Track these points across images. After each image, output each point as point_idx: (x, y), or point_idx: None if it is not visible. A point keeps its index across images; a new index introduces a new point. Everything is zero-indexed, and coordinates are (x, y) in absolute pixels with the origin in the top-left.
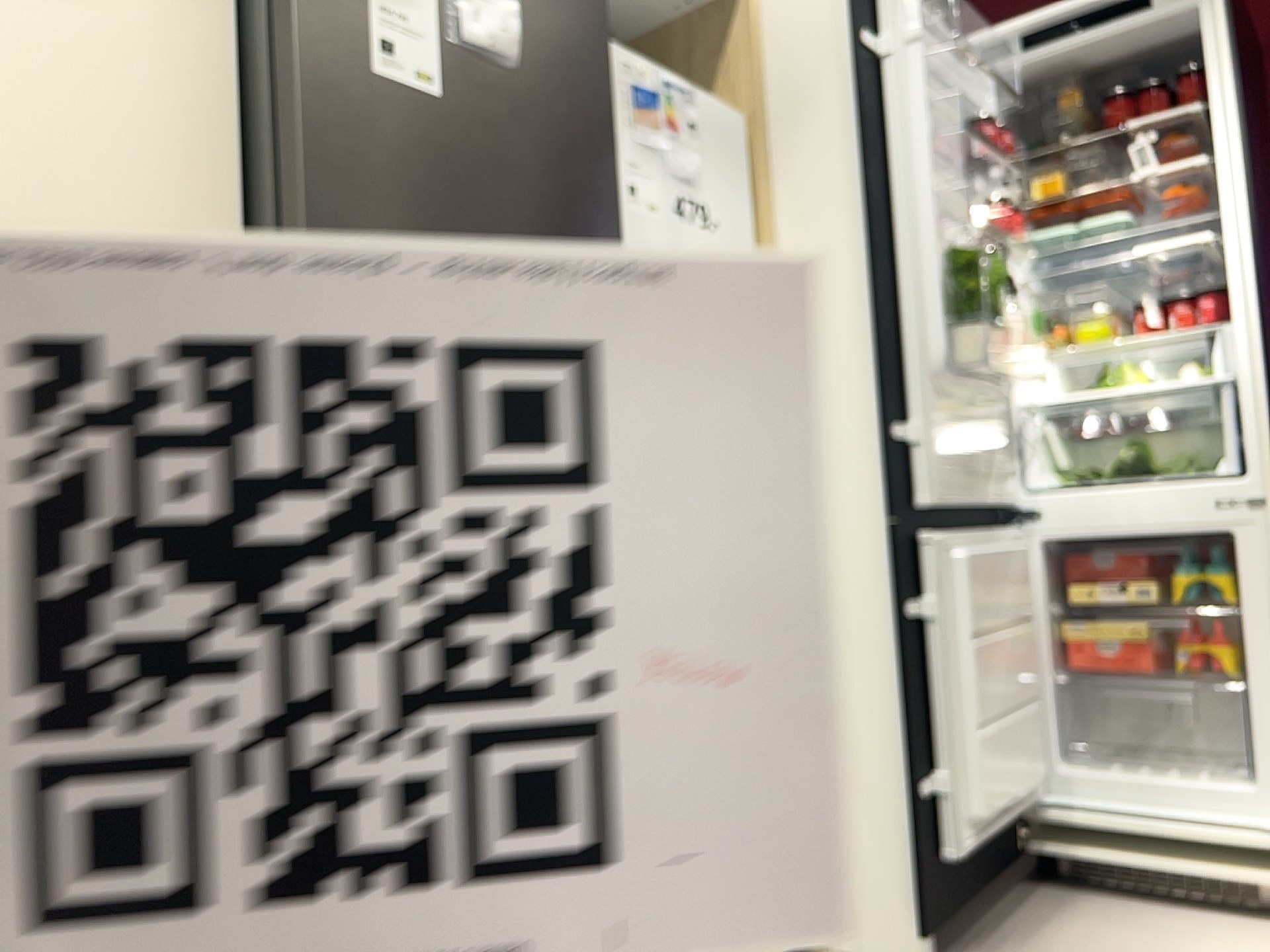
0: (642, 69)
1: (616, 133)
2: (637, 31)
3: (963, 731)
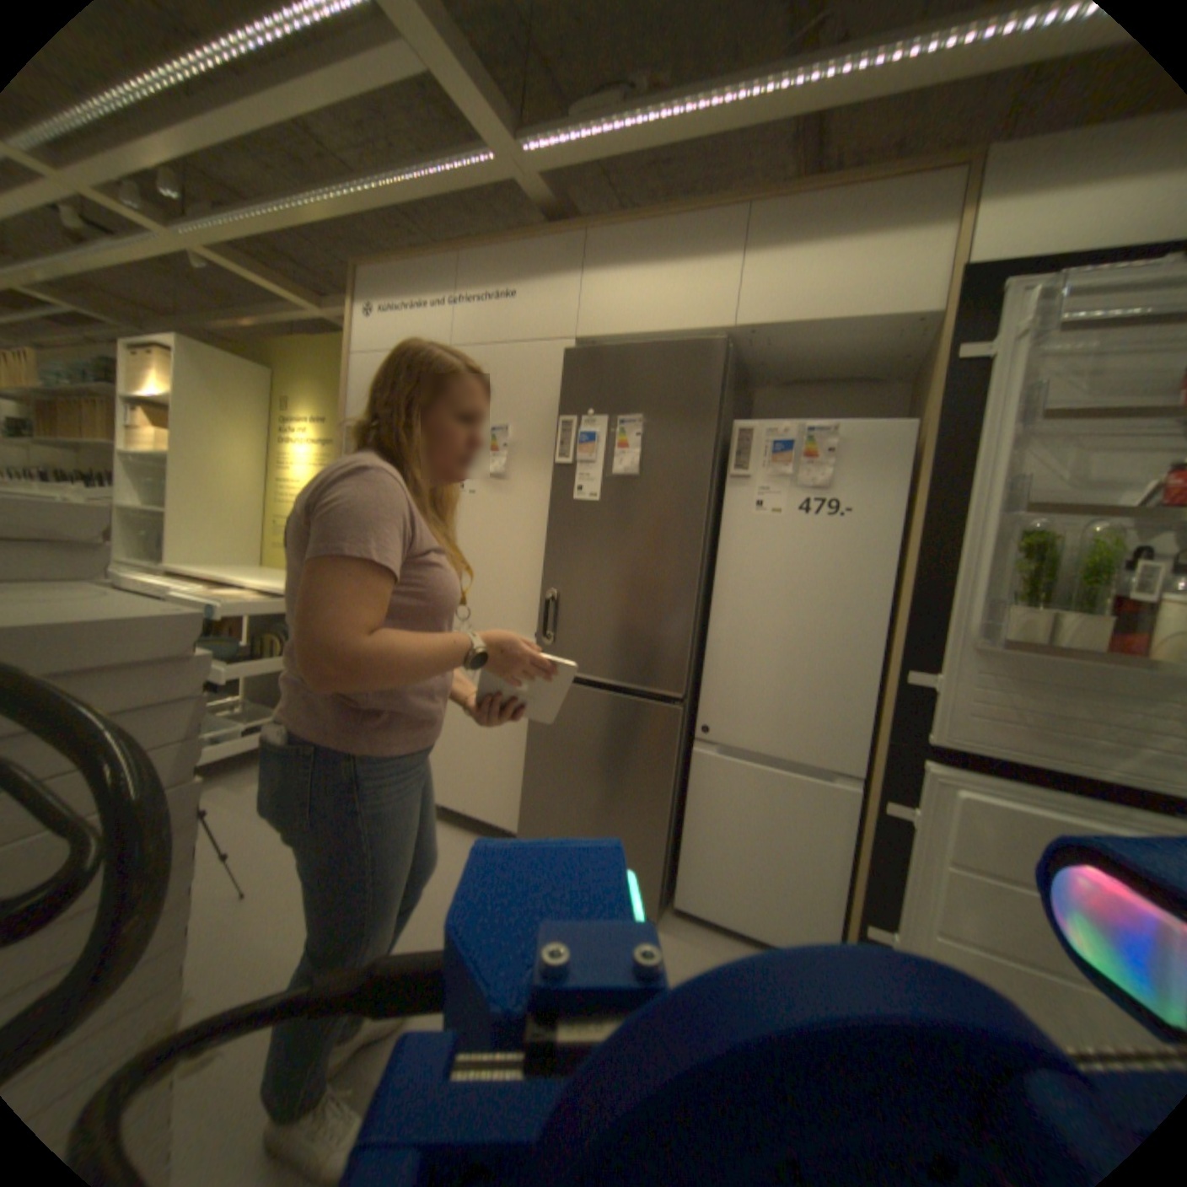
0: (785, 429)
1: (750, 474)
2: (920, 352)
3: (928, 927)
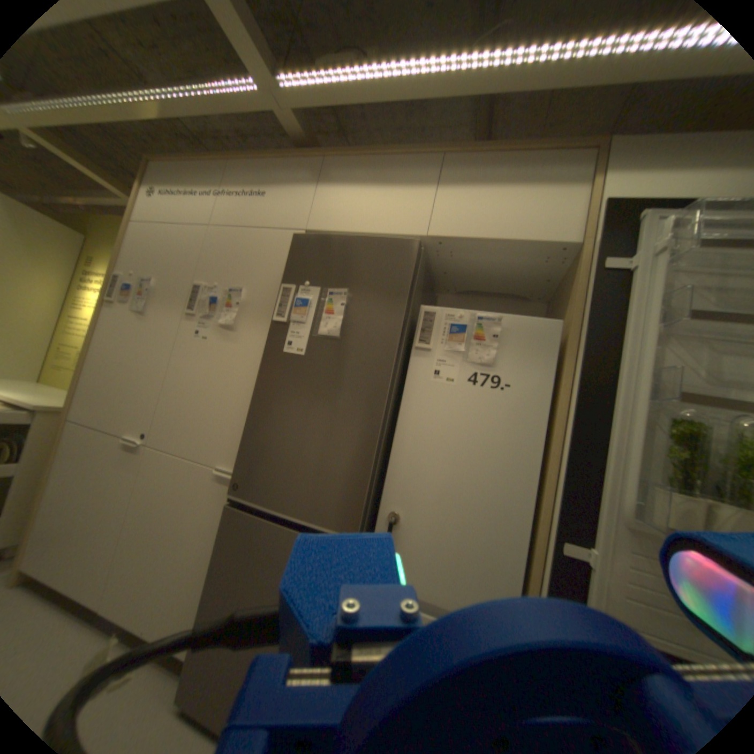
0: (460, 316)
1: (431, 349)
2: (558, 278)
3: None
